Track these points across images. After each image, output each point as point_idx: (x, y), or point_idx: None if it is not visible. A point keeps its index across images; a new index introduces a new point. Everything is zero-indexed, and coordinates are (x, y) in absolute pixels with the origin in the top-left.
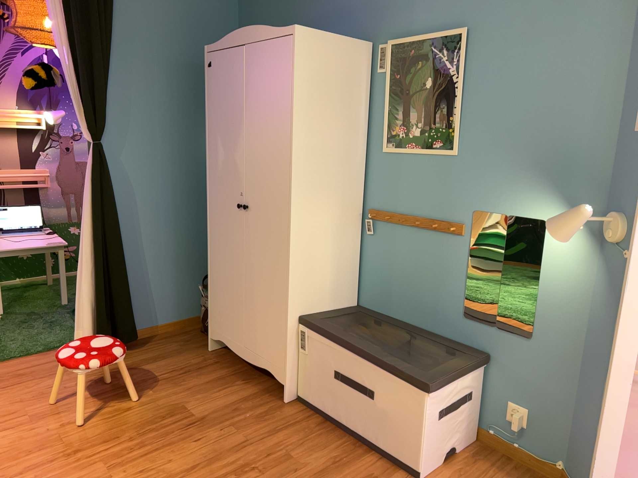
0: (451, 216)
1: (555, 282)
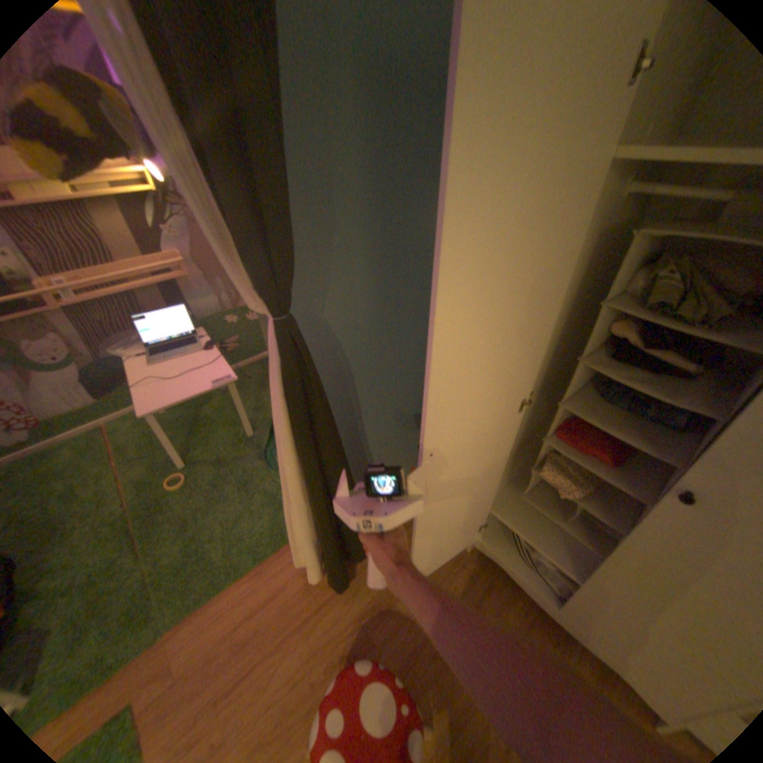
0: None
1: None
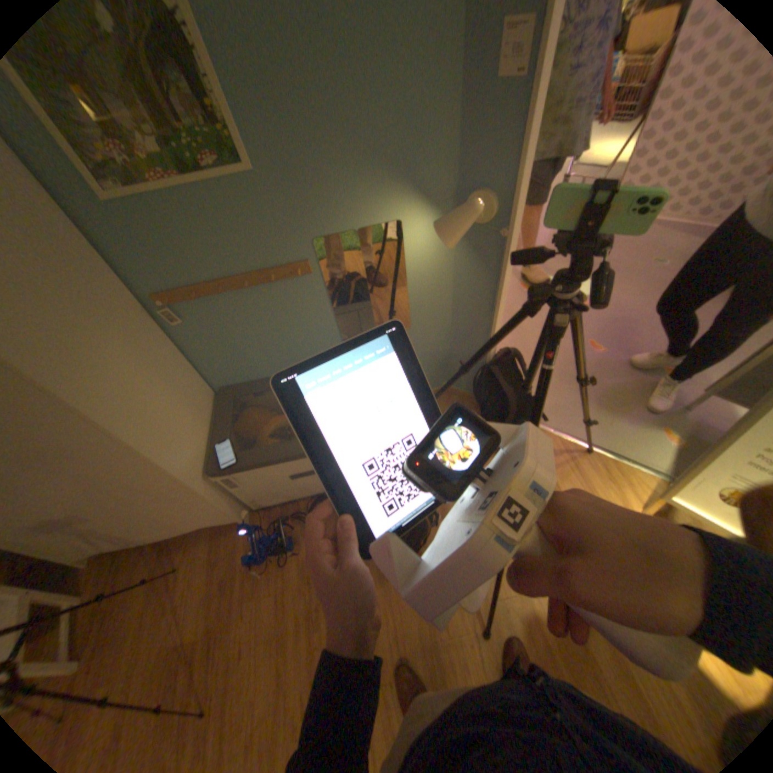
0: (285, 257)
1: (422, 276)
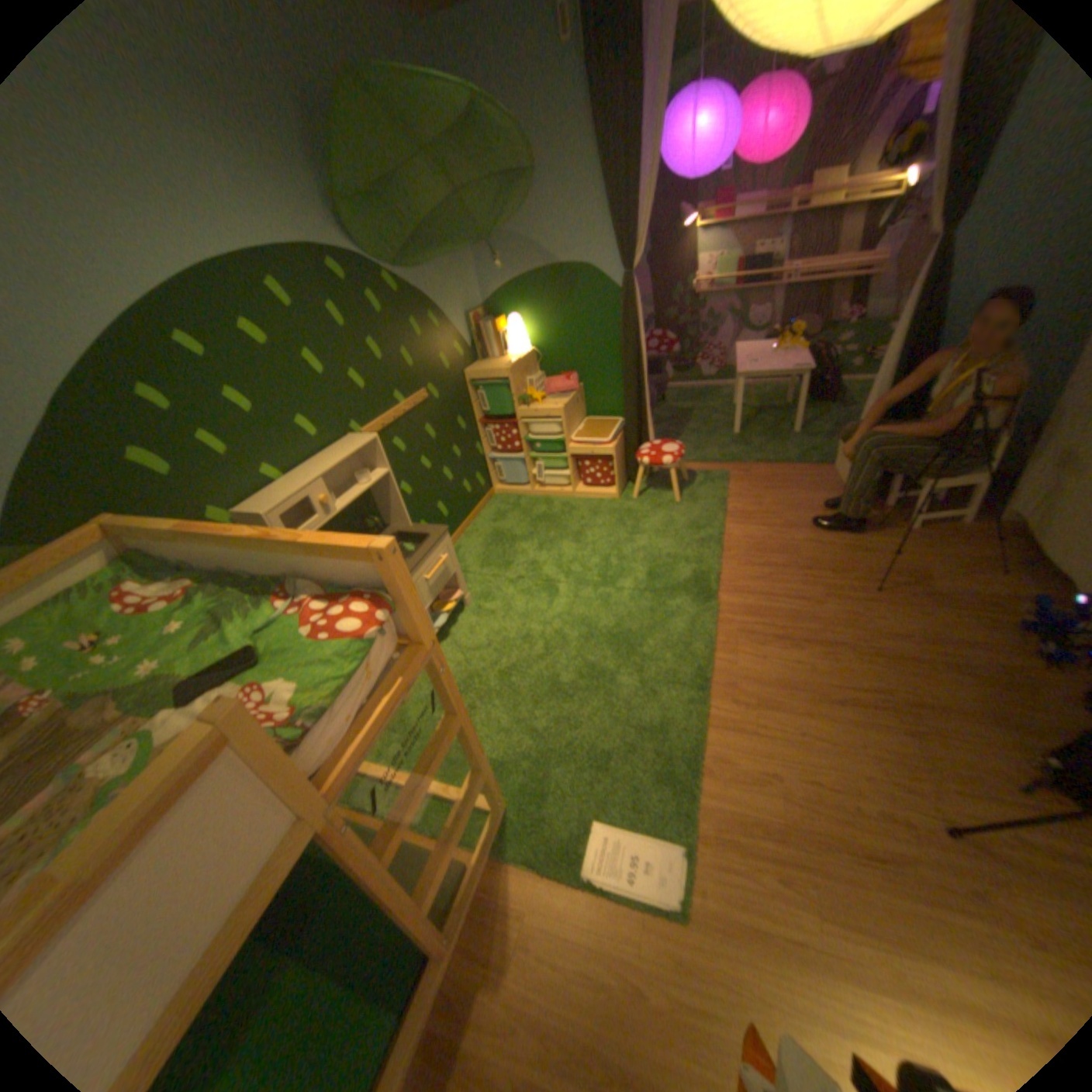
0: None
1: None
